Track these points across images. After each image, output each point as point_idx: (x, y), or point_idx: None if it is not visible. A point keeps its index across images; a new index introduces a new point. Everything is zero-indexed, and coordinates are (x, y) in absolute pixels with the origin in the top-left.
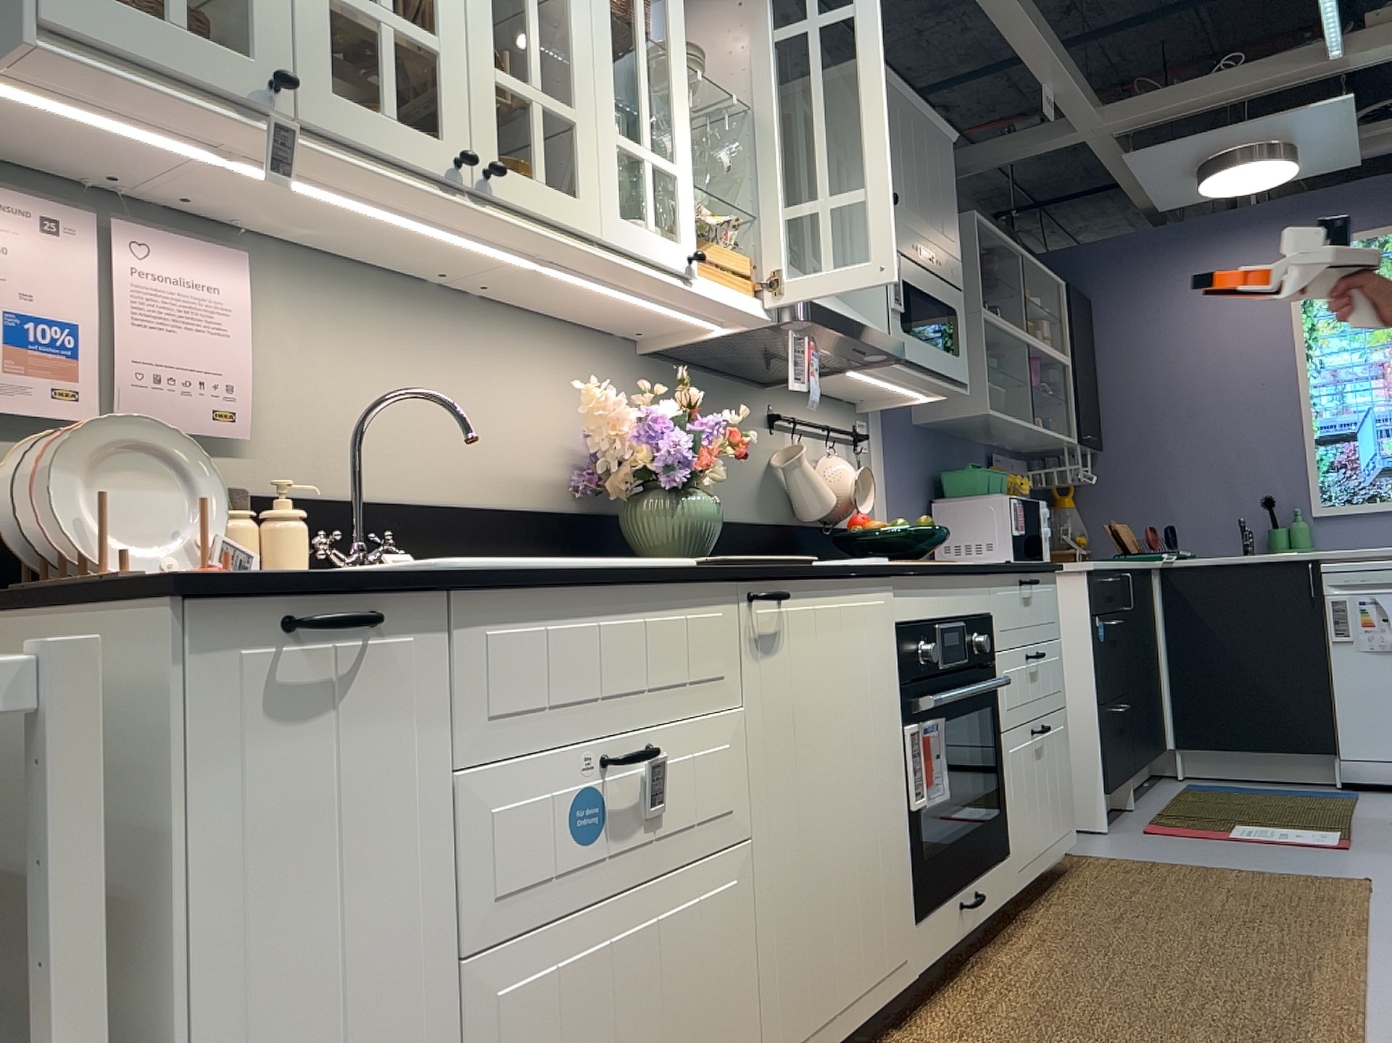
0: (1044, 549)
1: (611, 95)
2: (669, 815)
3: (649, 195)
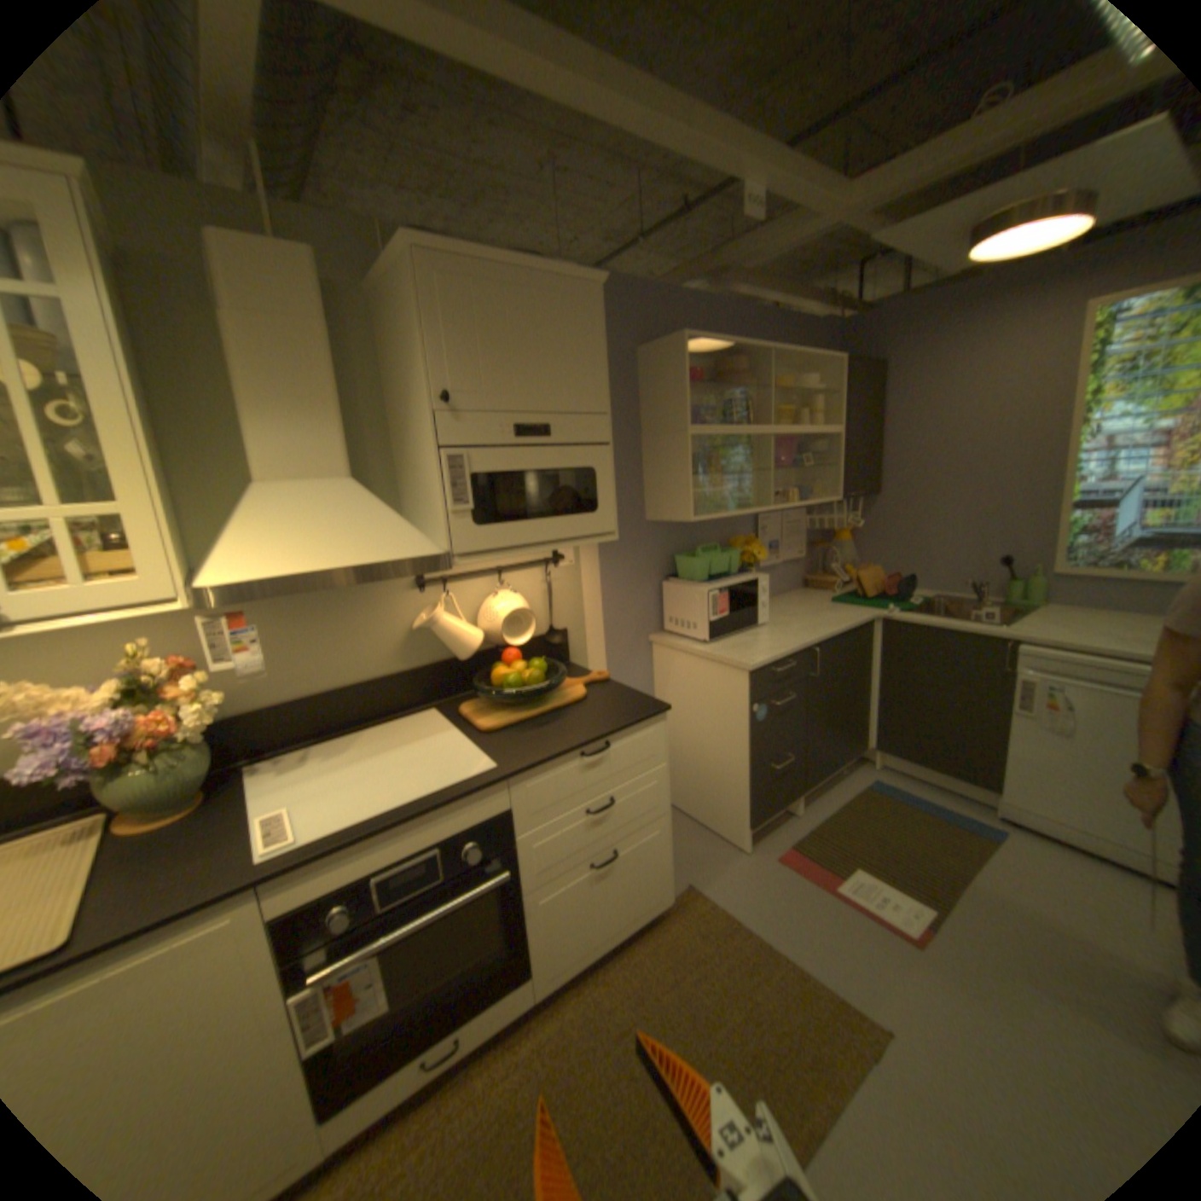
0: (755, 617)
1: None
2: None
3: None
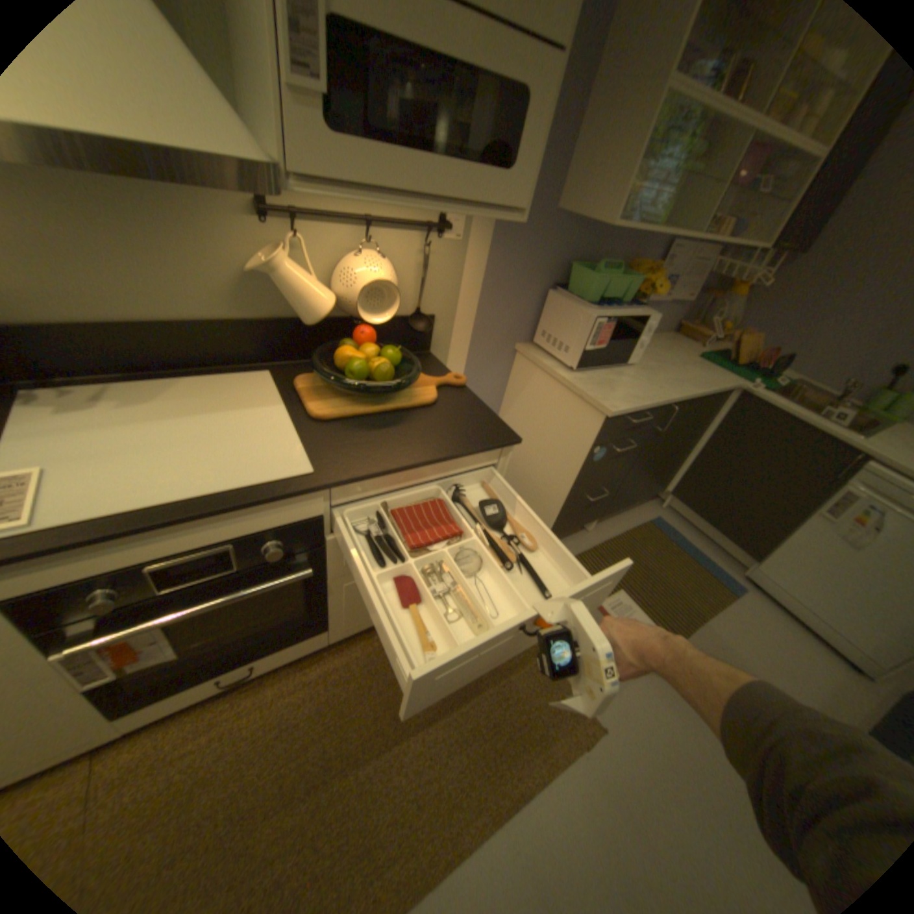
0: (629, 355)
1: None
2: None
3: None
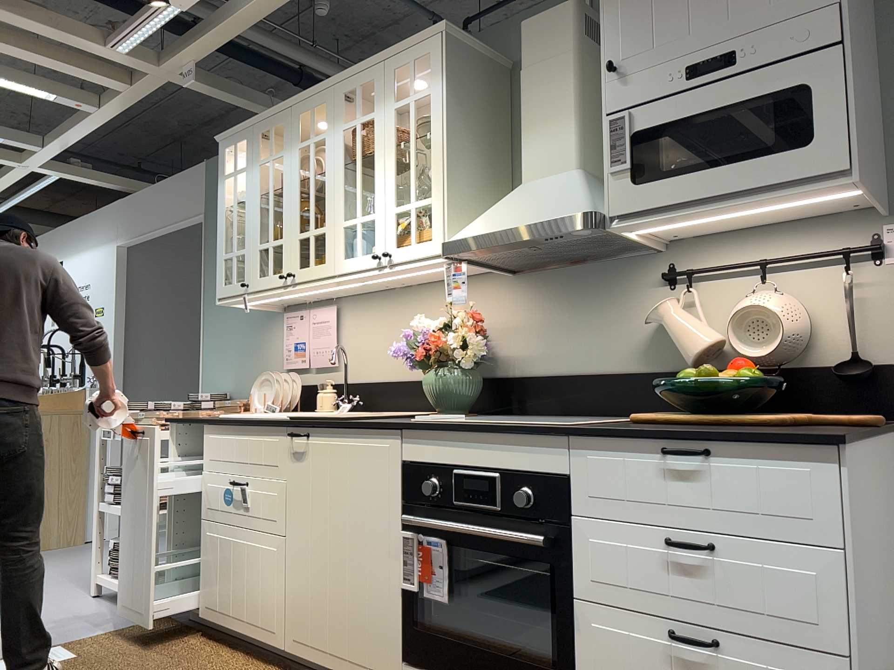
0: None
1: (340, 206)
2: (251, 509)
3: (361, 237)
